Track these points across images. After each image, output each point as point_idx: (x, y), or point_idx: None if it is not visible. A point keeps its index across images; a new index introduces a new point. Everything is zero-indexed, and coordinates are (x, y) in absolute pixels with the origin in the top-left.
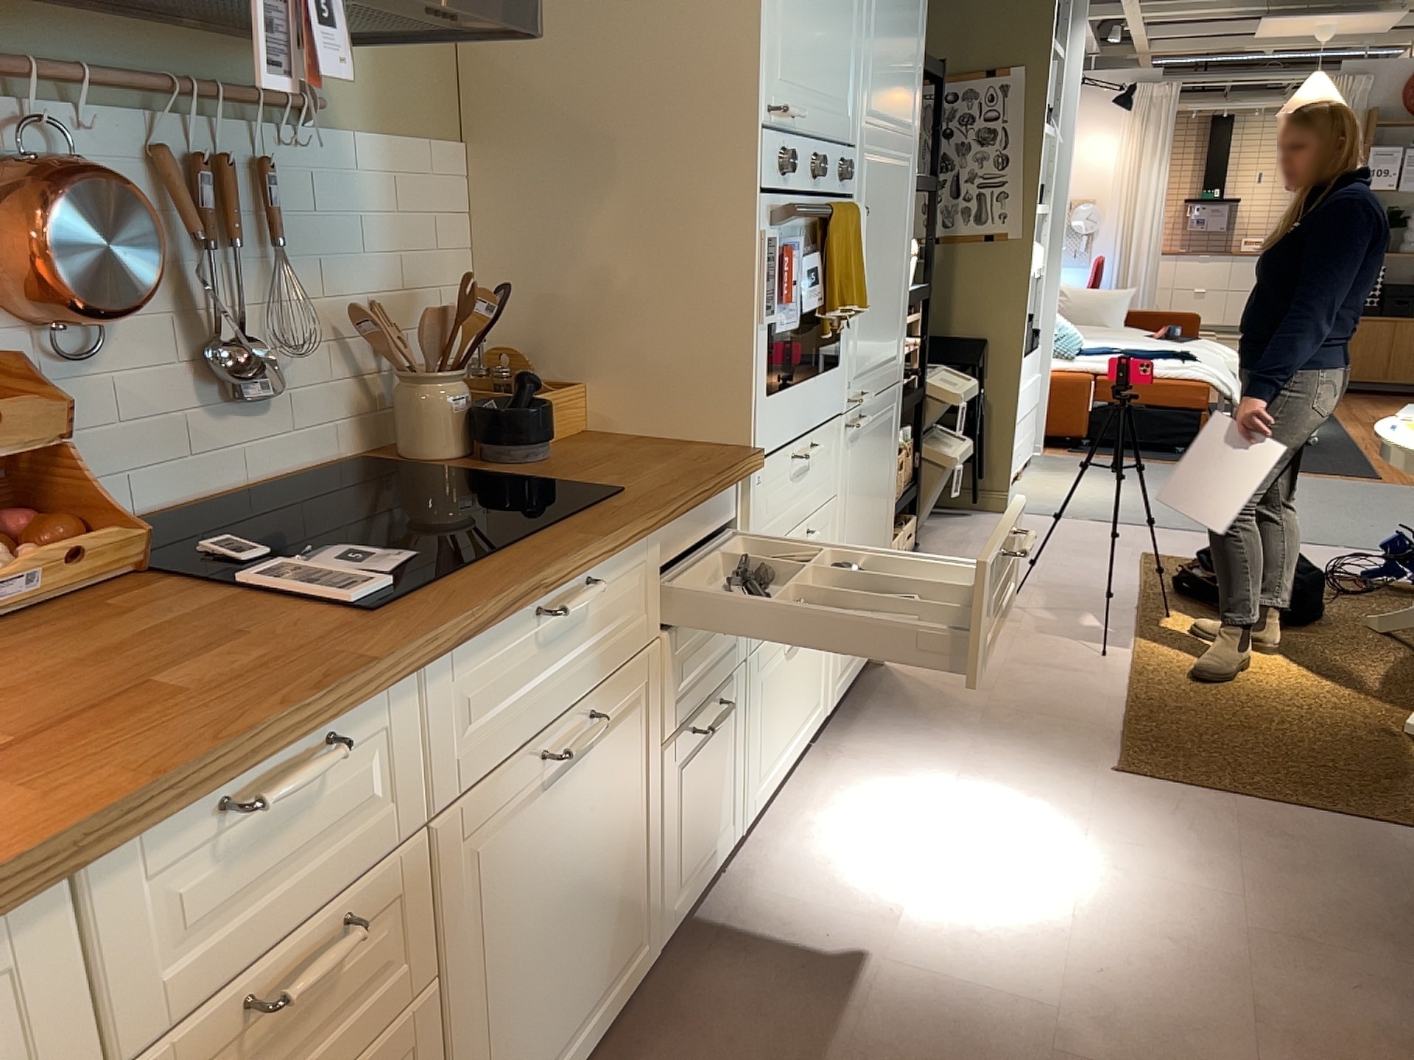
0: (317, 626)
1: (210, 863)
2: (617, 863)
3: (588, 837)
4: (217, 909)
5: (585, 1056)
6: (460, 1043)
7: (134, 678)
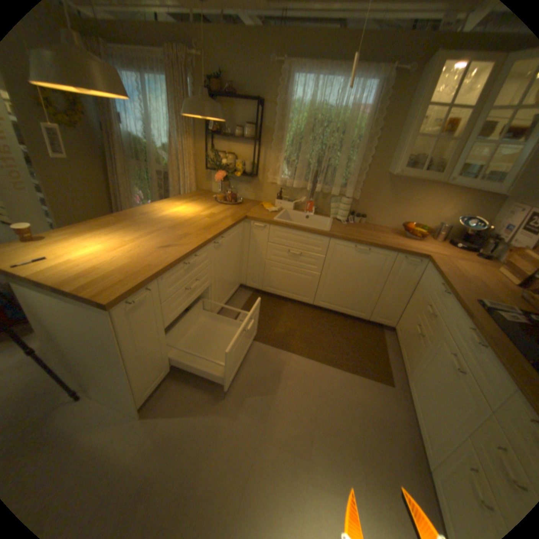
0: (478, 298)
1: (441, 289)
2: (445, 419)
3: (448, 394)
4: (438, 294)
5: (419, 426)
6: (425, 363)
7: (477, 286)
